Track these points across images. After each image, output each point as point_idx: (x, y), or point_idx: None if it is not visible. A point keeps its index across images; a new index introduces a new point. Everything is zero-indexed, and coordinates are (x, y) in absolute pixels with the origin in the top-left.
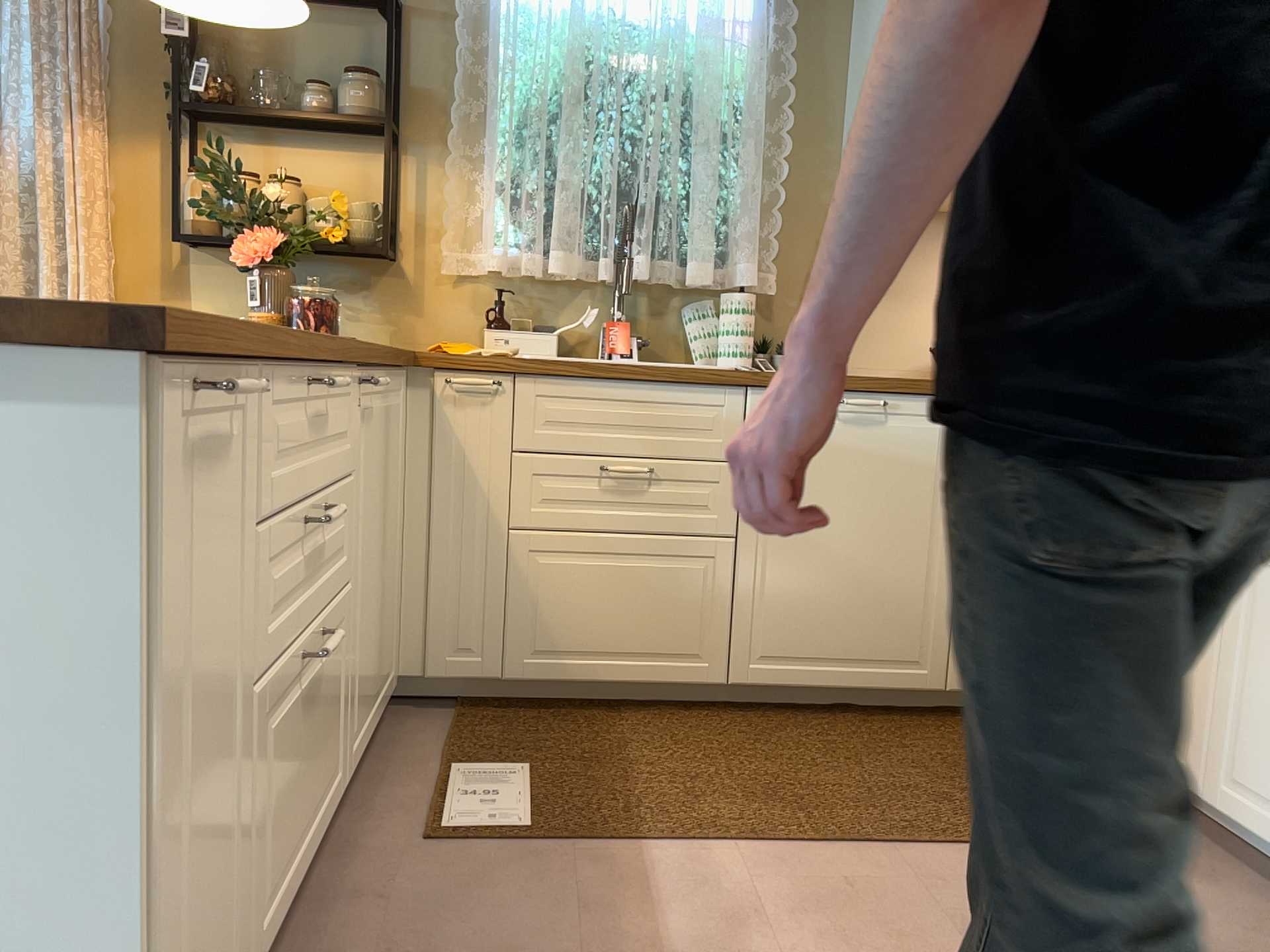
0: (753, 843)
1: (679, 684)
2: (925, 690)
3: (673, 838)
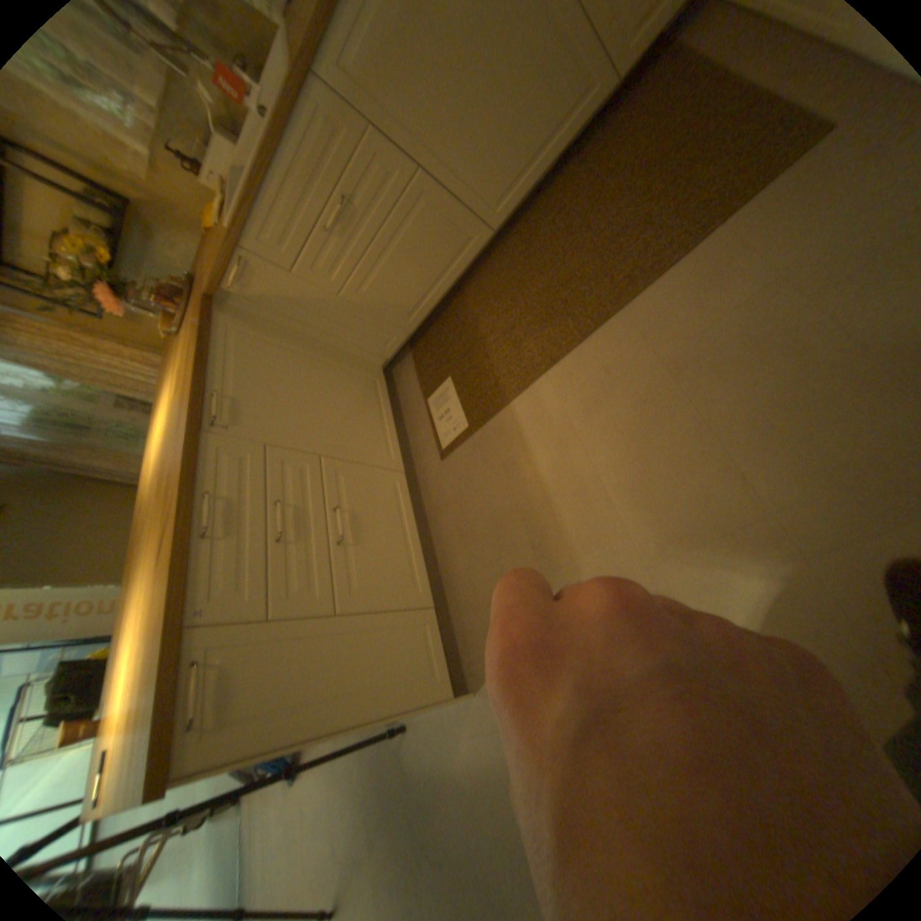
0: (555, 363)
1: (475, 257)
2: (606, 98)
3: (521, 388)
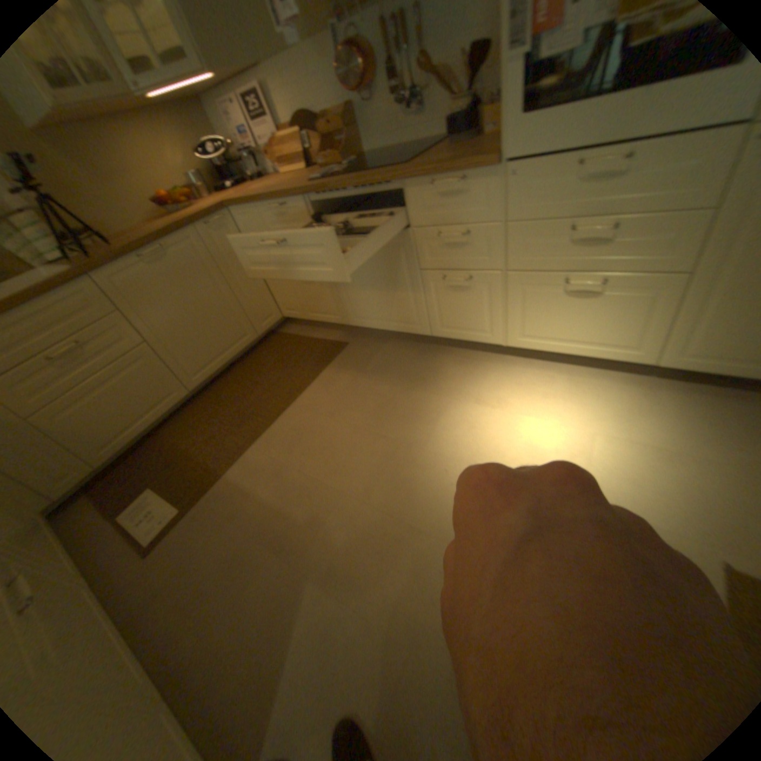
0: (253, 440)
1: (170, 406)
2: (251, 340)
3: (228, 463)
